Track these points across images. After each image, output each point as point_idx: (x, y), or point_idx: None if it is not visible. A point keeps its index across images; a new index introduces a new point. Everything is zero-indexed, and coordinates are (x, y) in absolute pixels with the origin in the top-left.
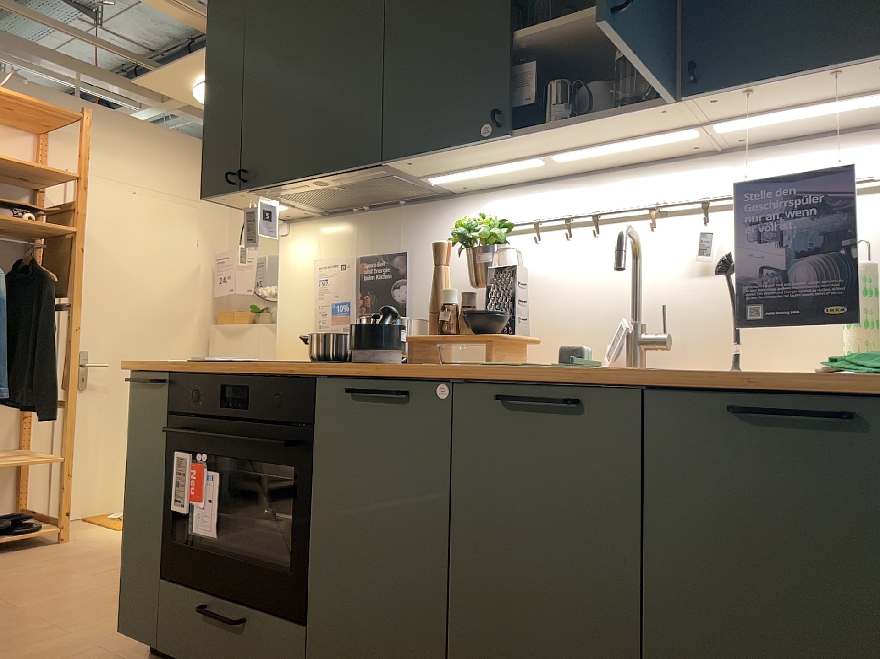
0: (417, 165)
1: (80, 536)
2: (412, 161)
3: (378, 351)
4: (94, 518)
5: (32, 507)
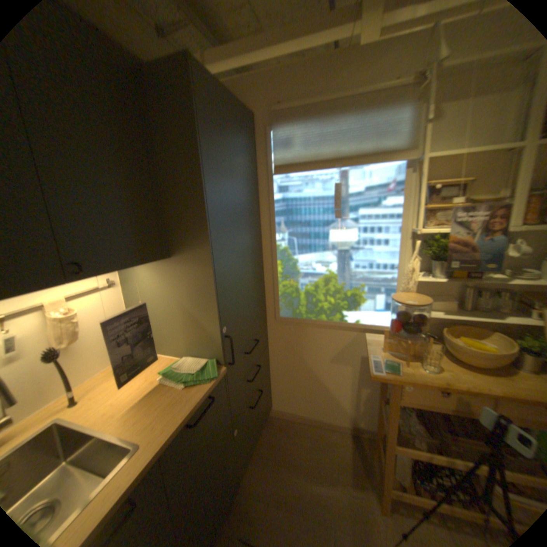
0: None
1: None
2: None
3: None
4: None
5: None
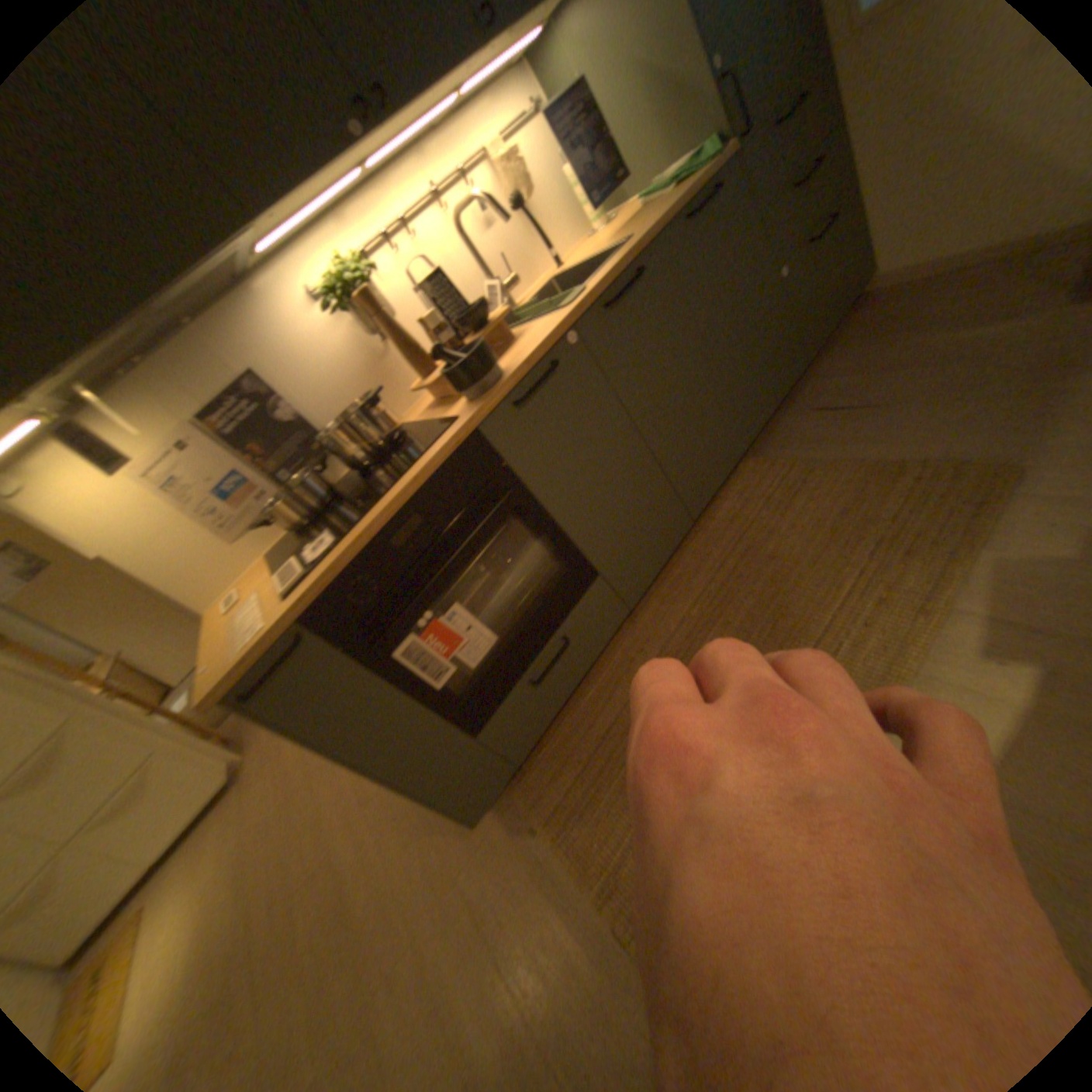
0: (270, 215)
1: None
2: (275, 206)
3: (492, 364)
4: None
5: None
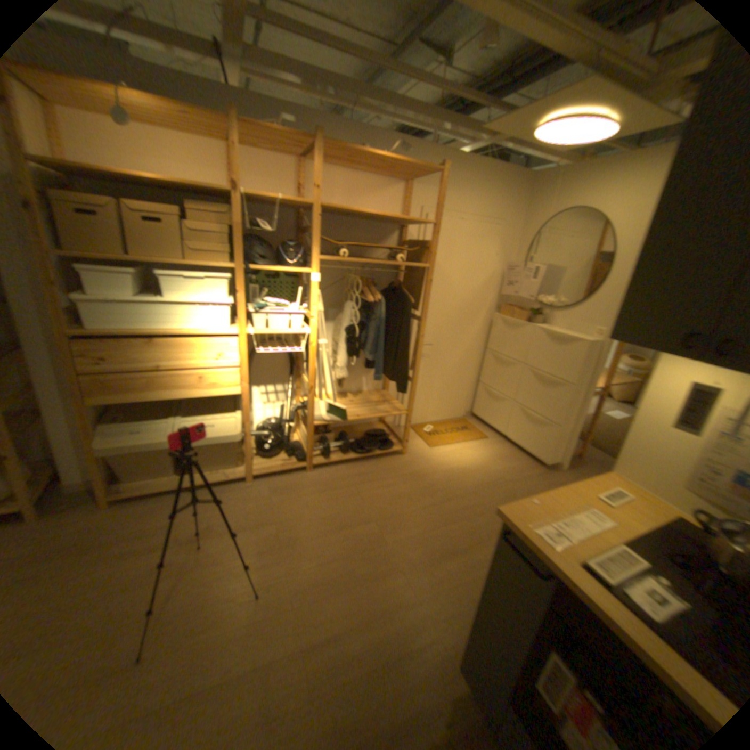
0: None
1: (411, 450)
2: None
3: None
4: (416, 429)
5: (386, 418)
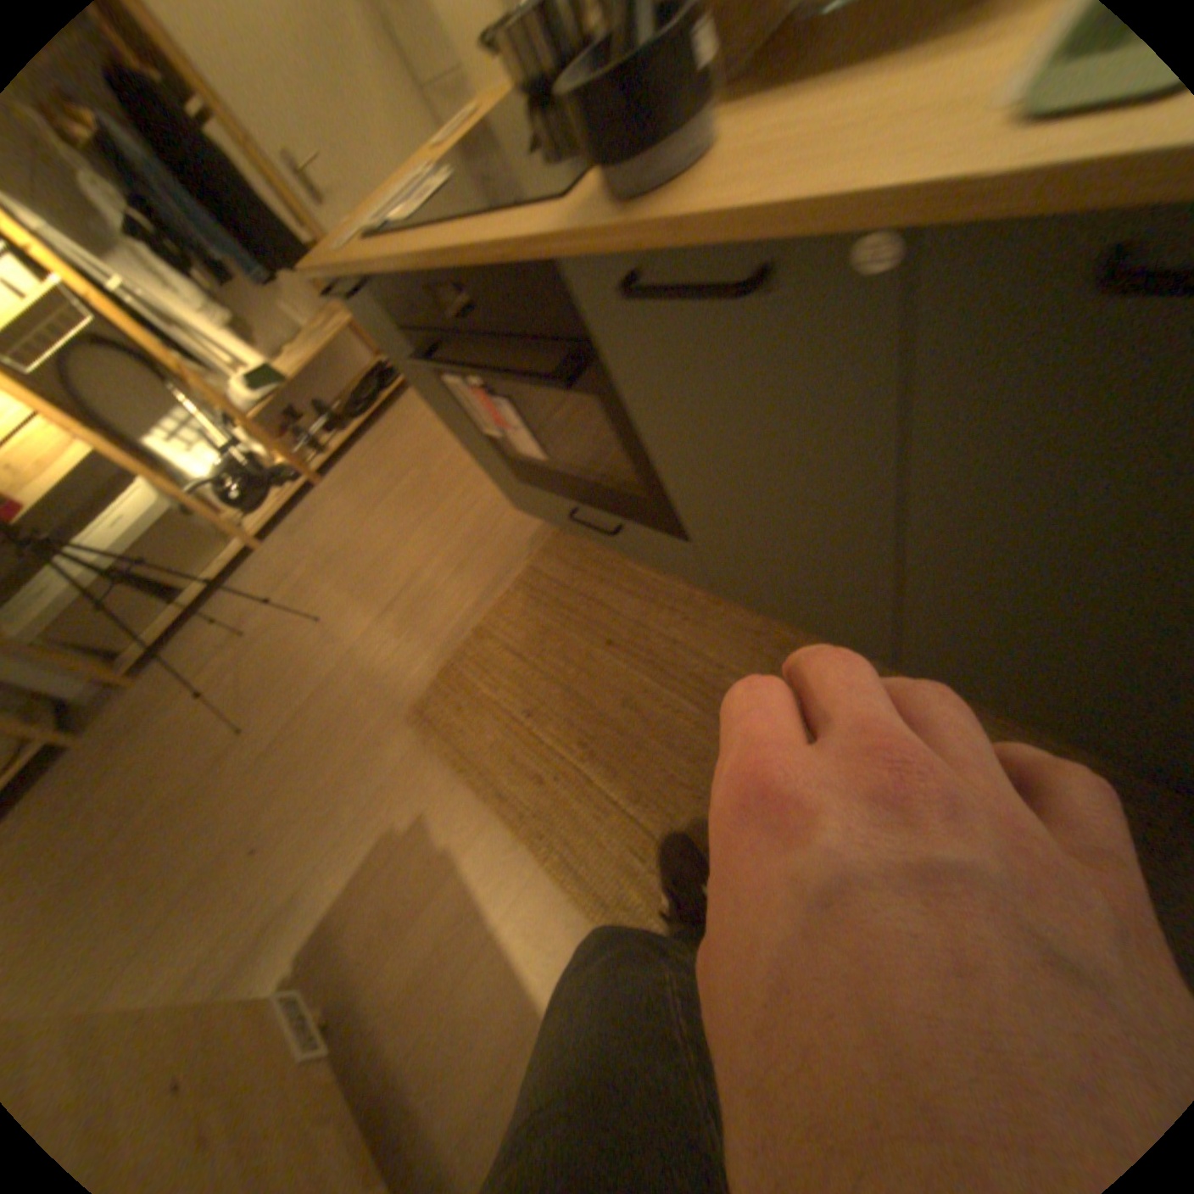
0: None
1: None
2: None
3: (650, 149)
4: None
5: None
